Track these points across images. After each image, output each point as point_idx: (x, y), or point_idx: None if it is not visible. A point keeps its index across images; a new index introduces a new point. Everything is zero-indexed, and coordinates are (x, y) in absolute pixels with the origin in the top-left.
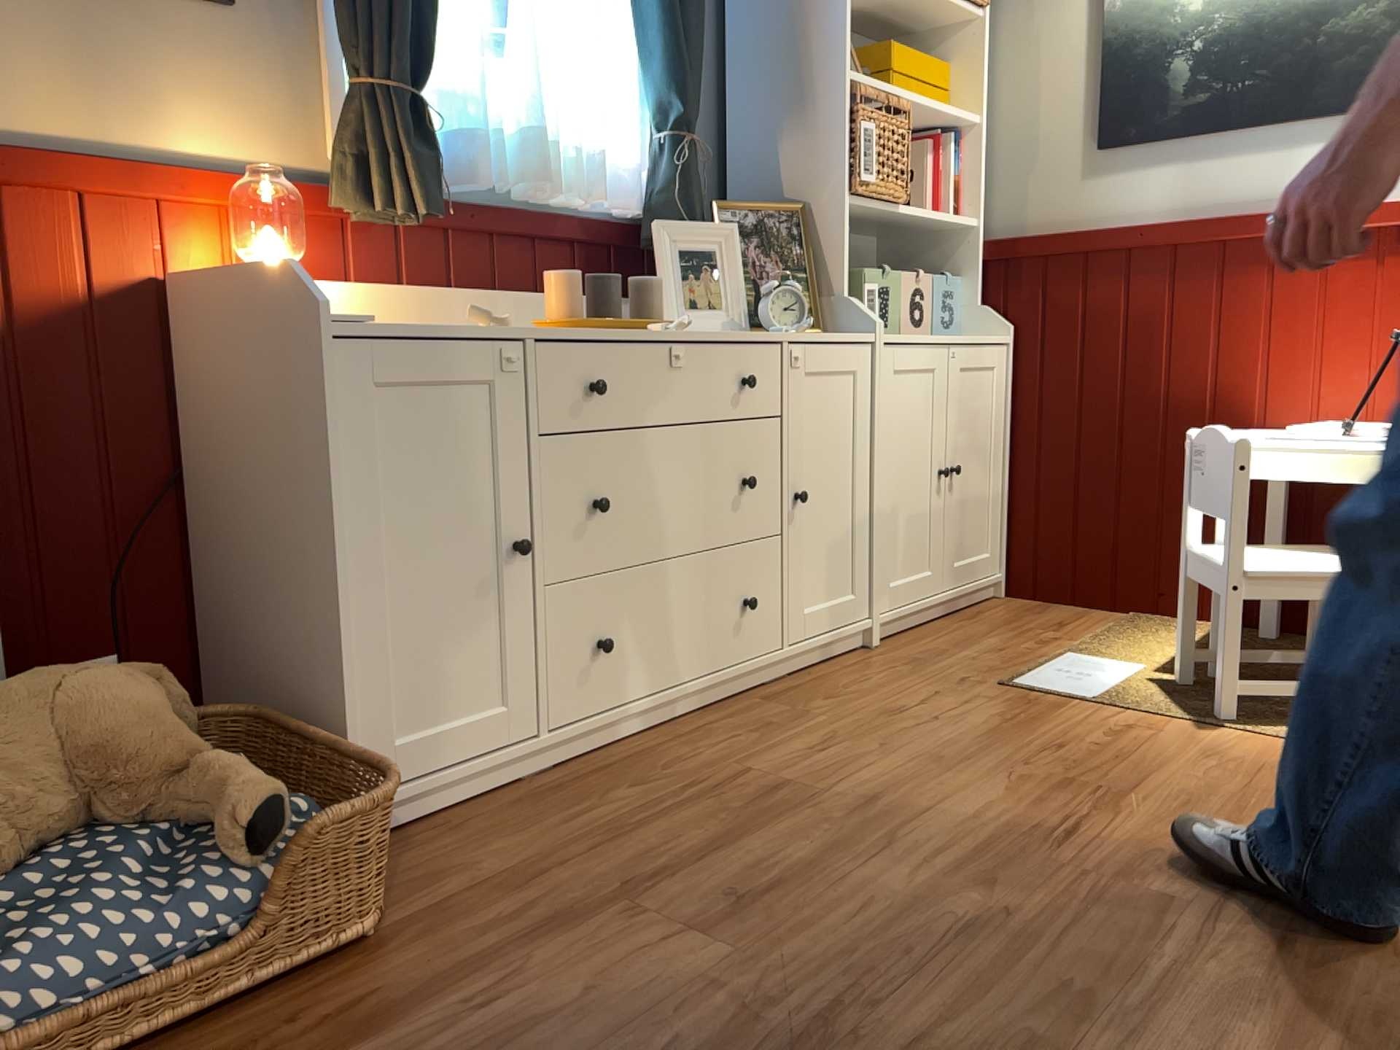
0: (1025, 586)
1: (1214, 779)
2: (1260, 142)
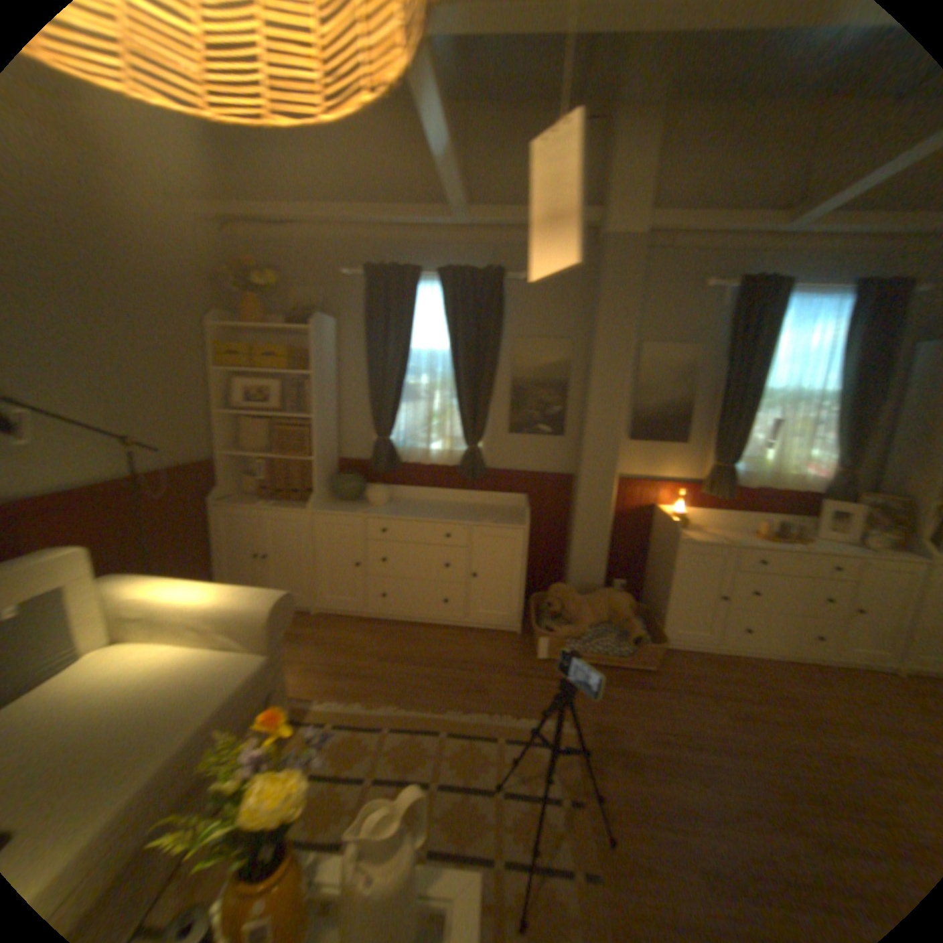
0: None
1: None
2: None
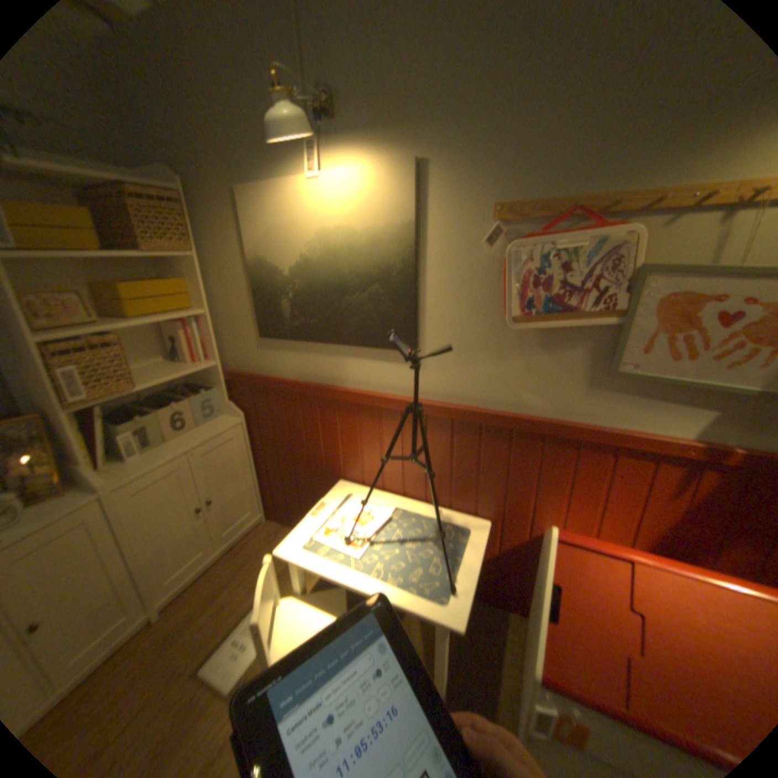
0: (273, 518)
1: None
2: (328, 350)
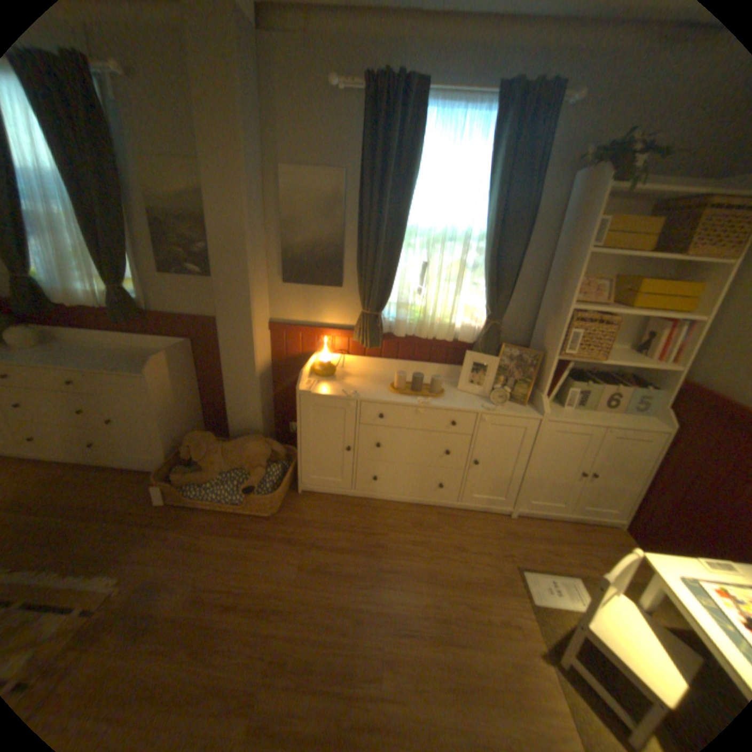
0: (636, 537)
1: (491, 677)
2: None
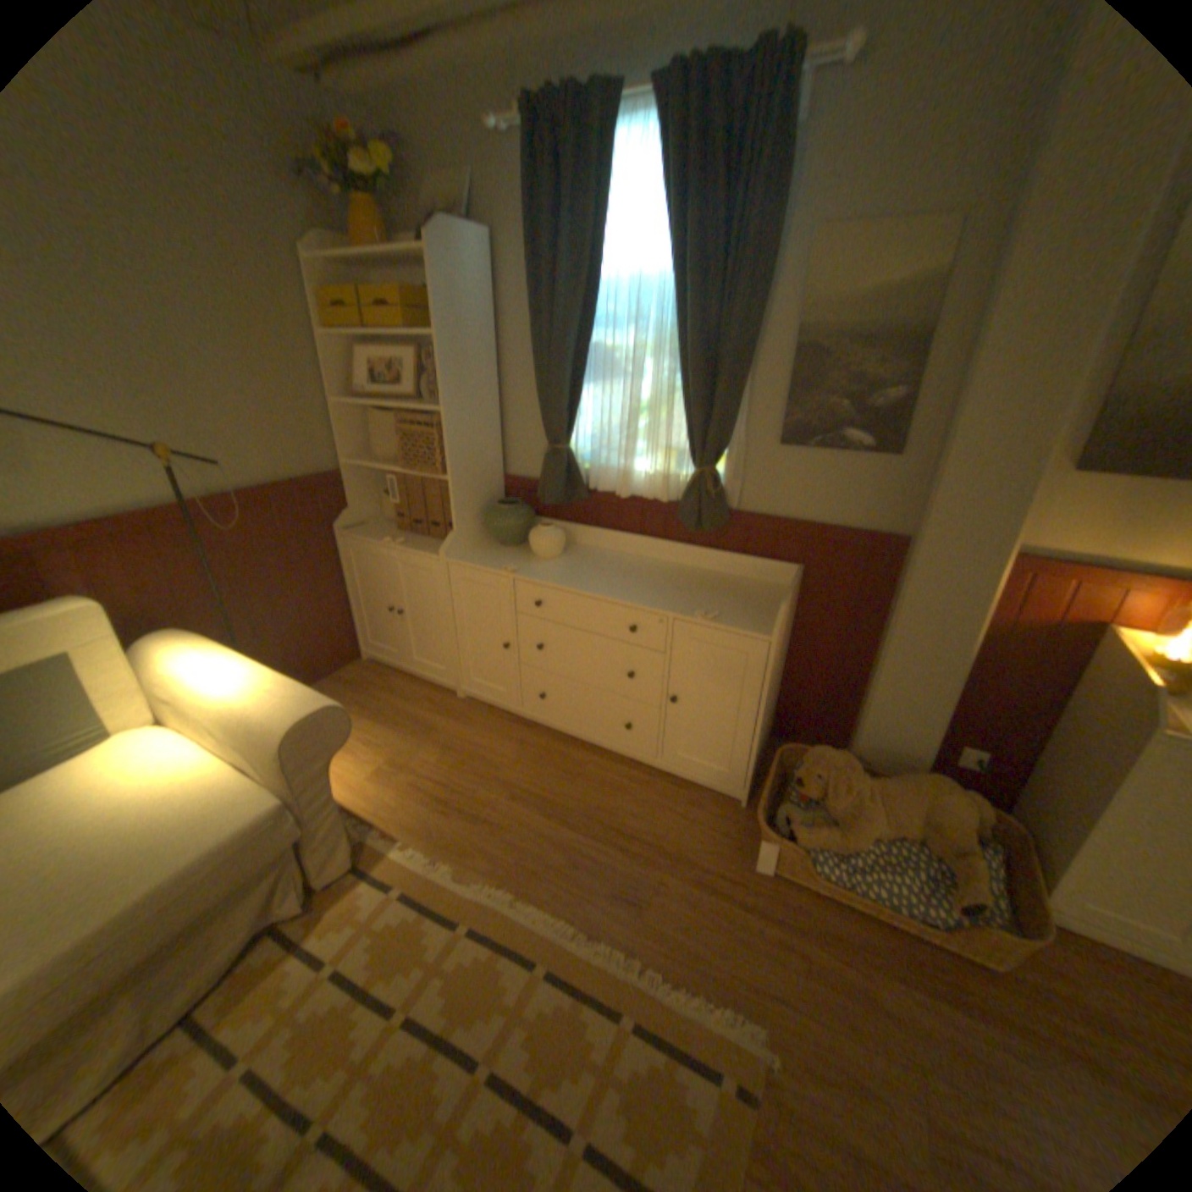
0: None
1: None
2: None
